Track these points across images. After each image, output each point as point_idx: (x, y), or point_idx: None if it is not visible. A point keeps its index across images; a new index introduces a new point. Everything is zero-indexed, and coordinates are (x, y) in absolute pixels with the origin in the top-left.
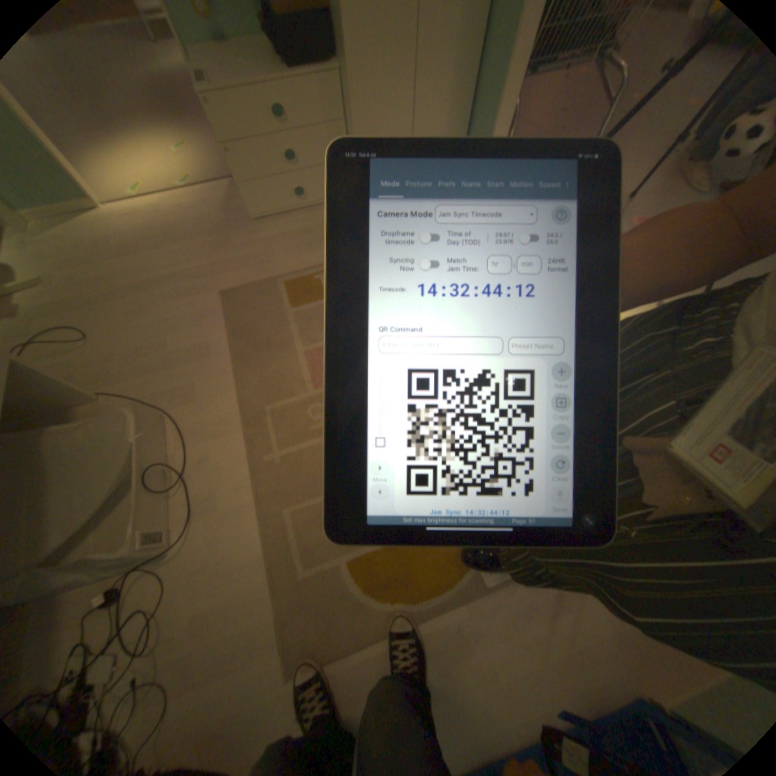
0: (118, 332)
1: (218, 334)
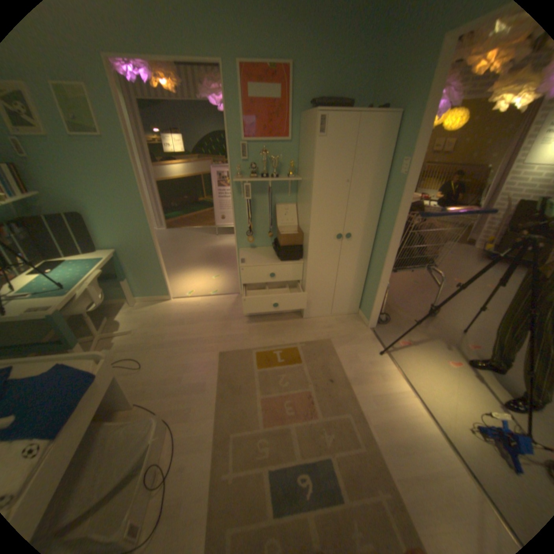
0: (159, 368)
1: (213, 379)
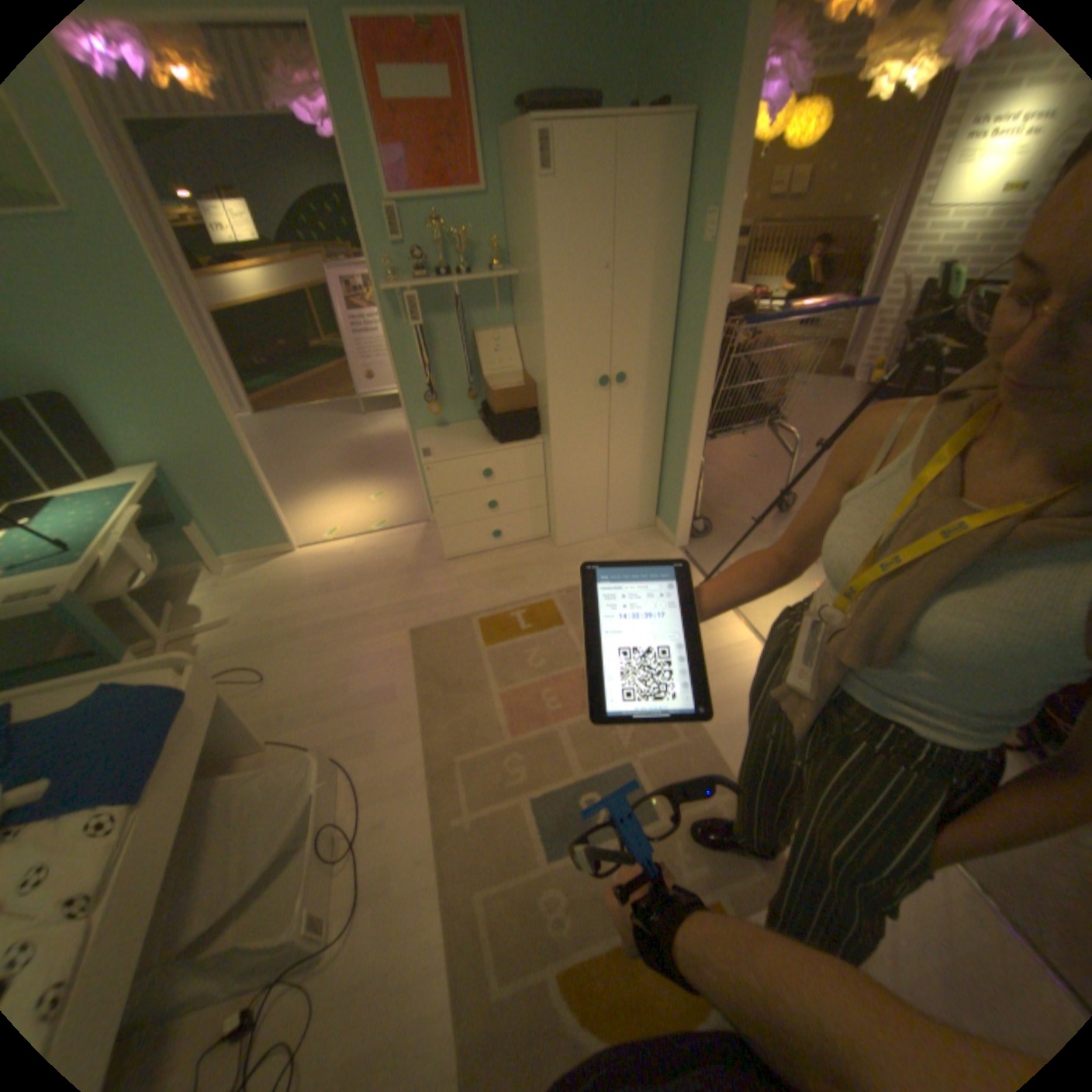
0: (299, 674)
1: (406, 676)
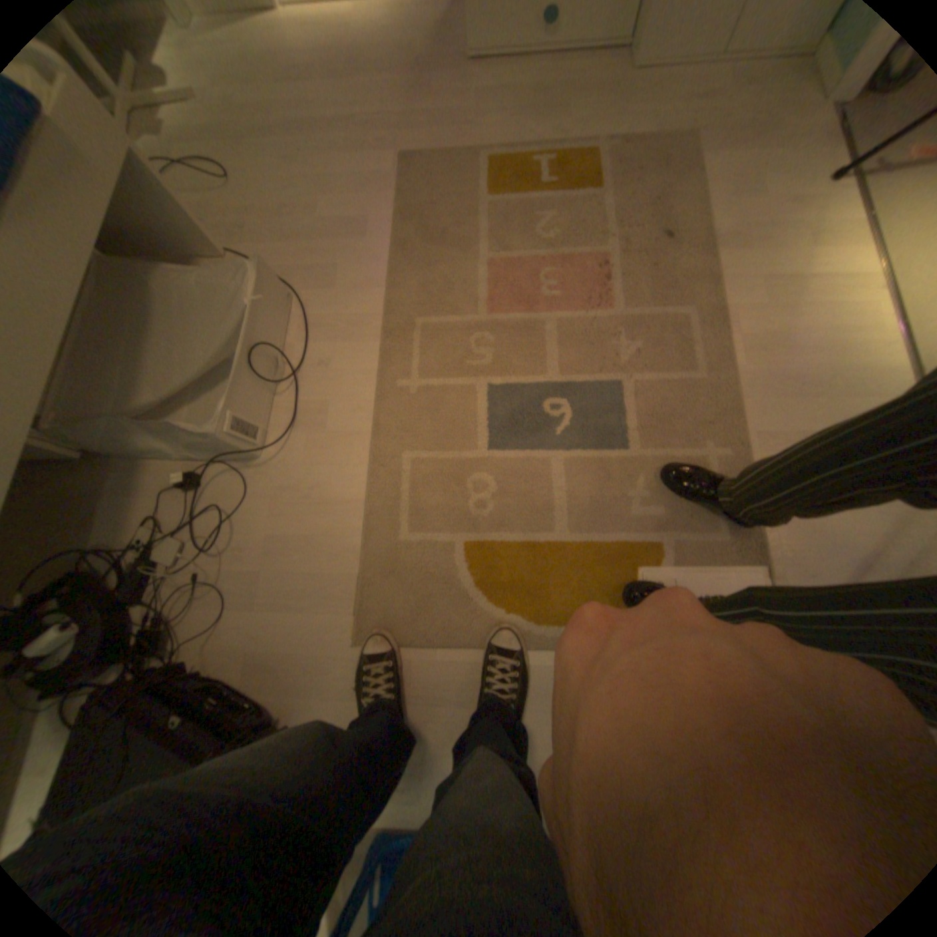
0: (266, 179)
1: (384, 211)
